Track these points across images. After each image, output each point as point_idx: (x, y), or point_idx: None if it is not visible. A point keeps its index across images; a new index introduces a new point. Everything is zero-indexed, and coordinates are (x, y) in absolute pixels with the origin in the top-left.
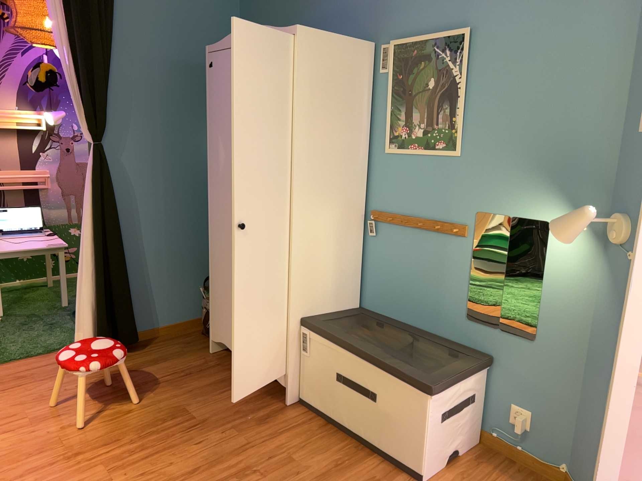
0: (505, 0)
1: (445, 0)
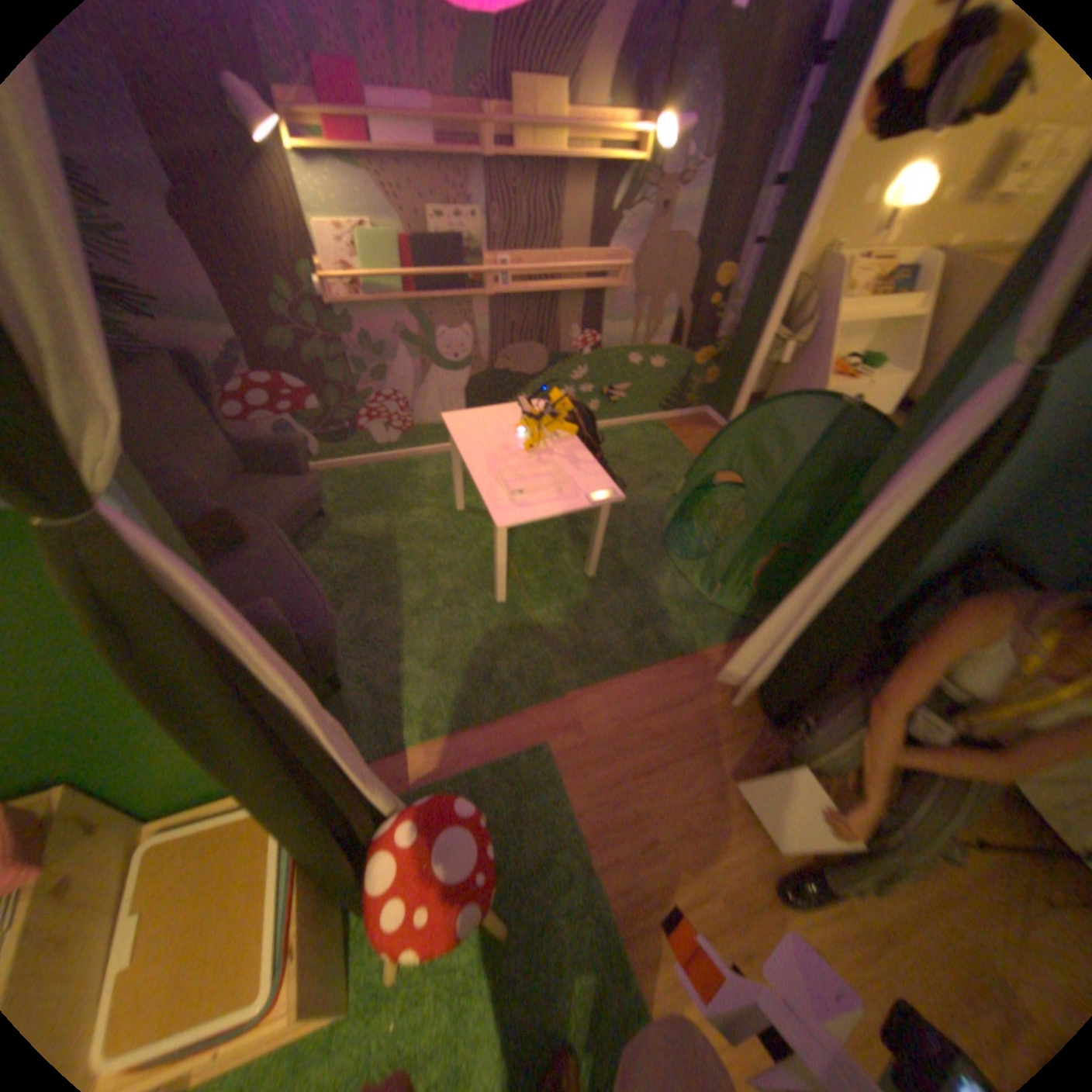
0: None
1: None
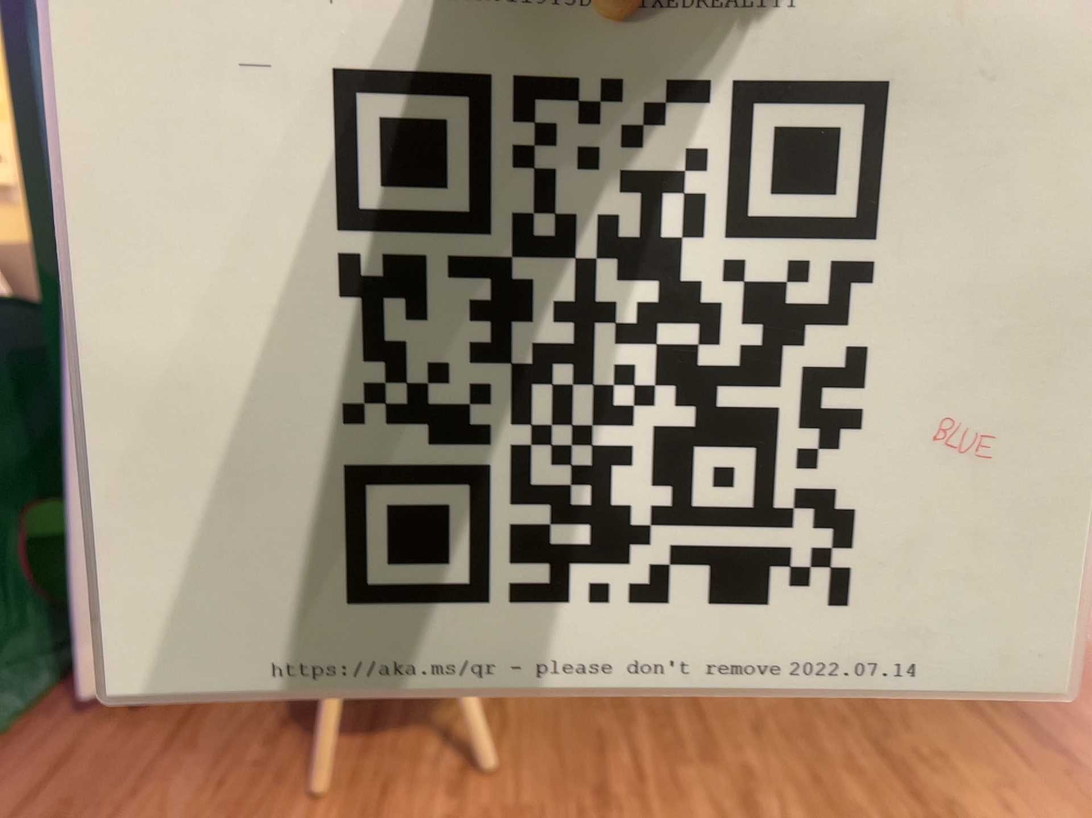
0: None
1: None
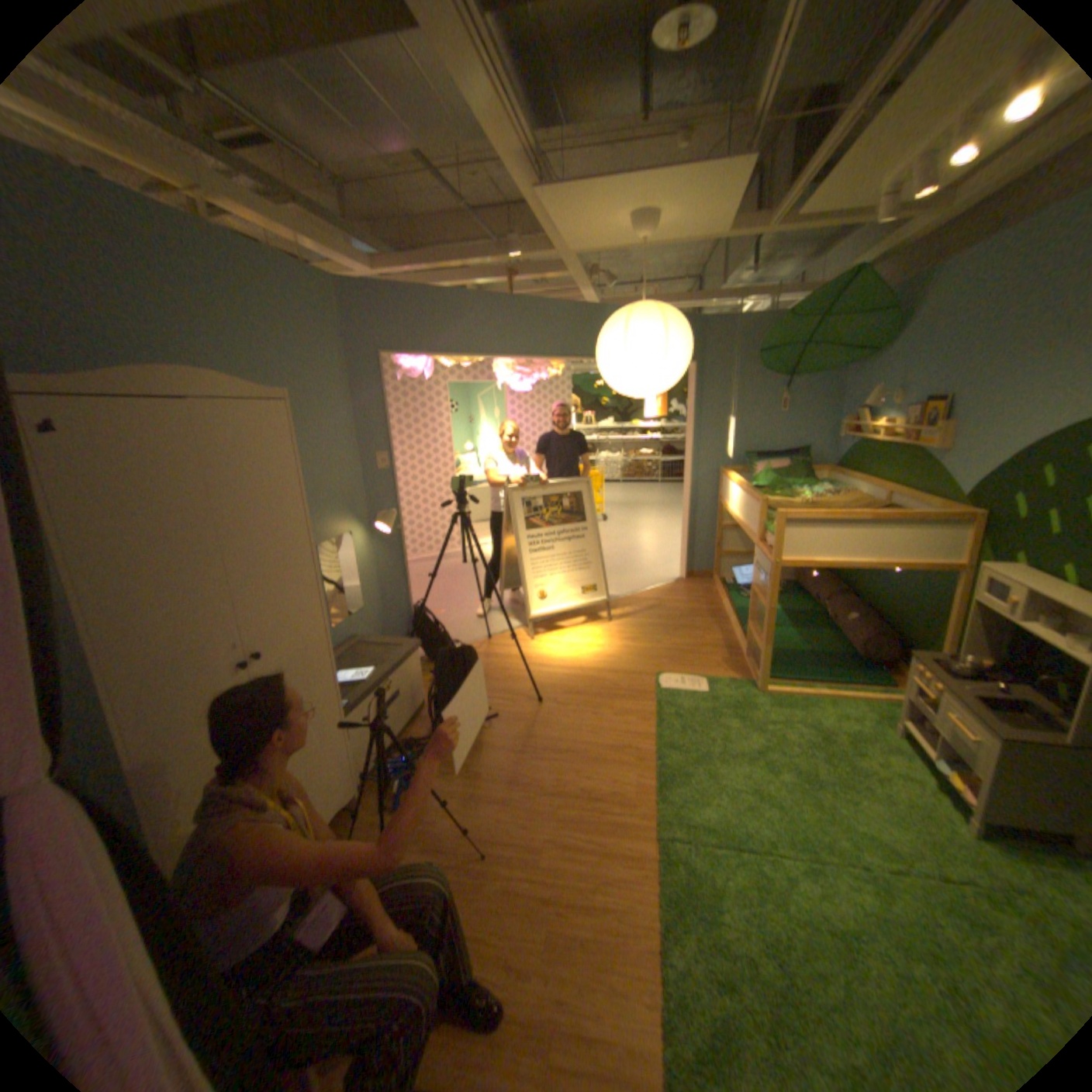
0: (290, 382)
1: (243, 367)
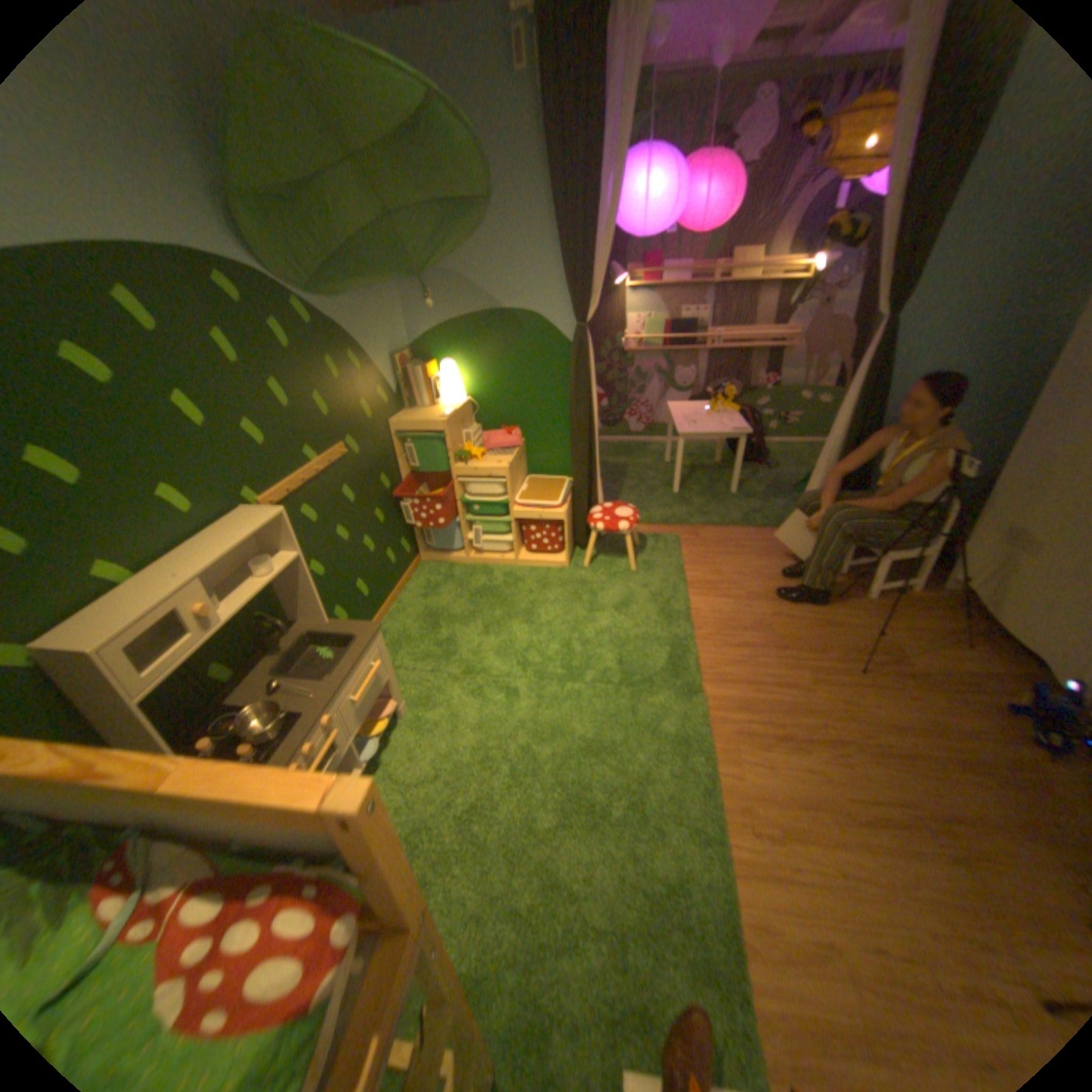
0: None
1: None
